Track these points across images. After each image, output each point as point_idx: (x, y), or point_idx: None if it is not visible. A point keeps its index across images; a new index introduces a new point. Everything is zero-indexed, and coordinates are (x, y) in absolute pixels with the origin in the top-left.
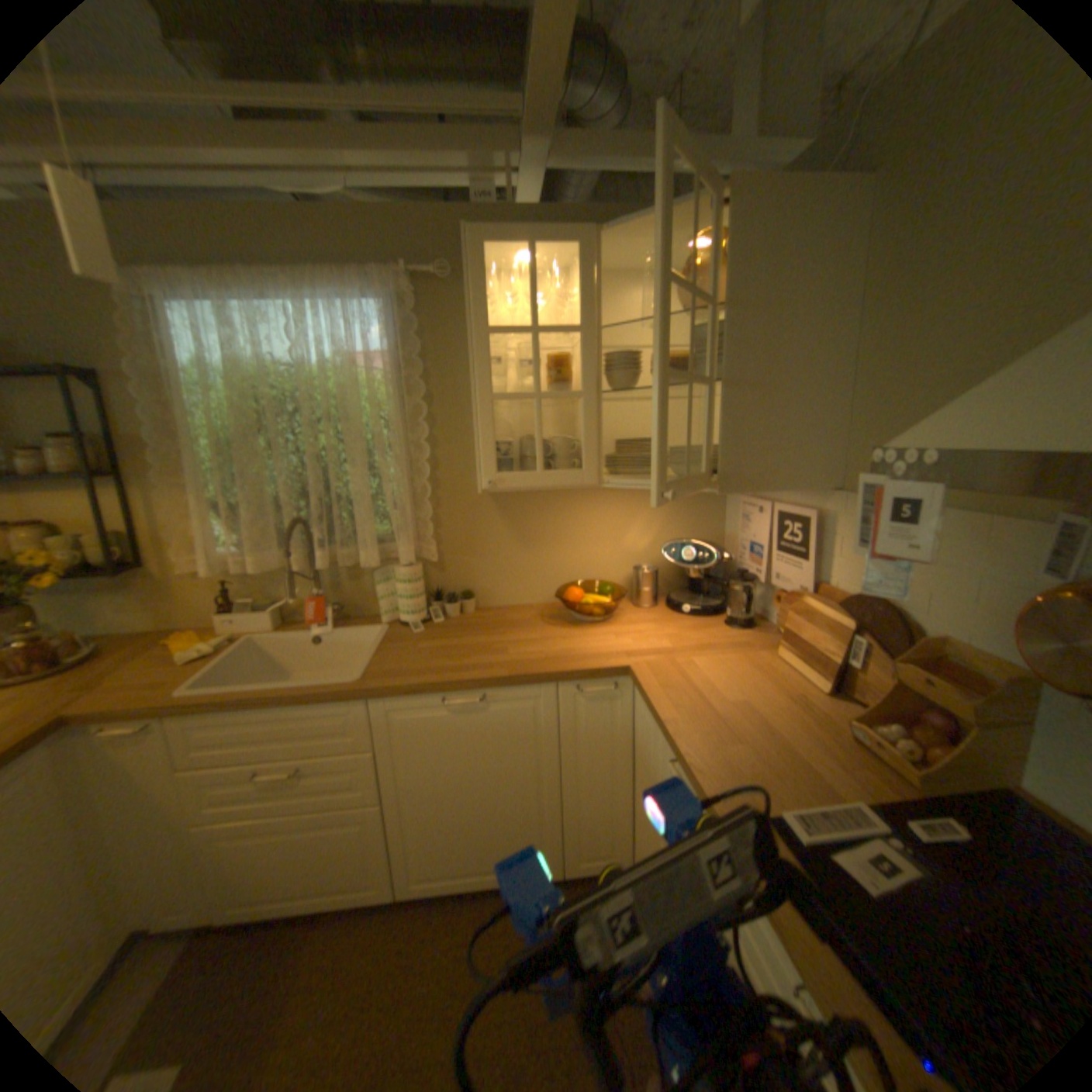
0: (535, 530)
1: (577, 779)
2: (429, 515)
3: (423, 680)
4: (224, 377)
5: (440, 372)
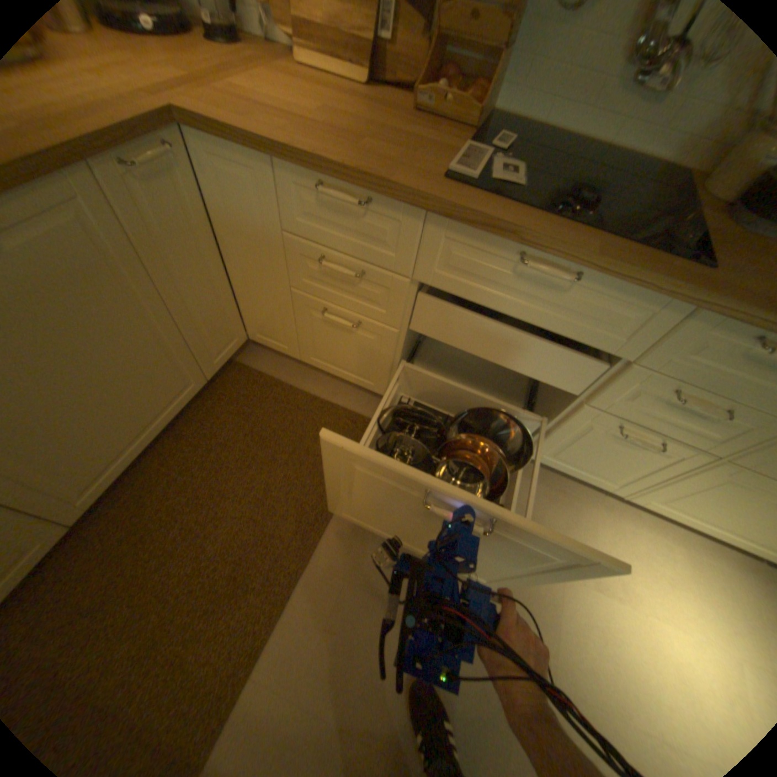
0: None
1: (175, 287)
2: None
3: None
4: None
5: None
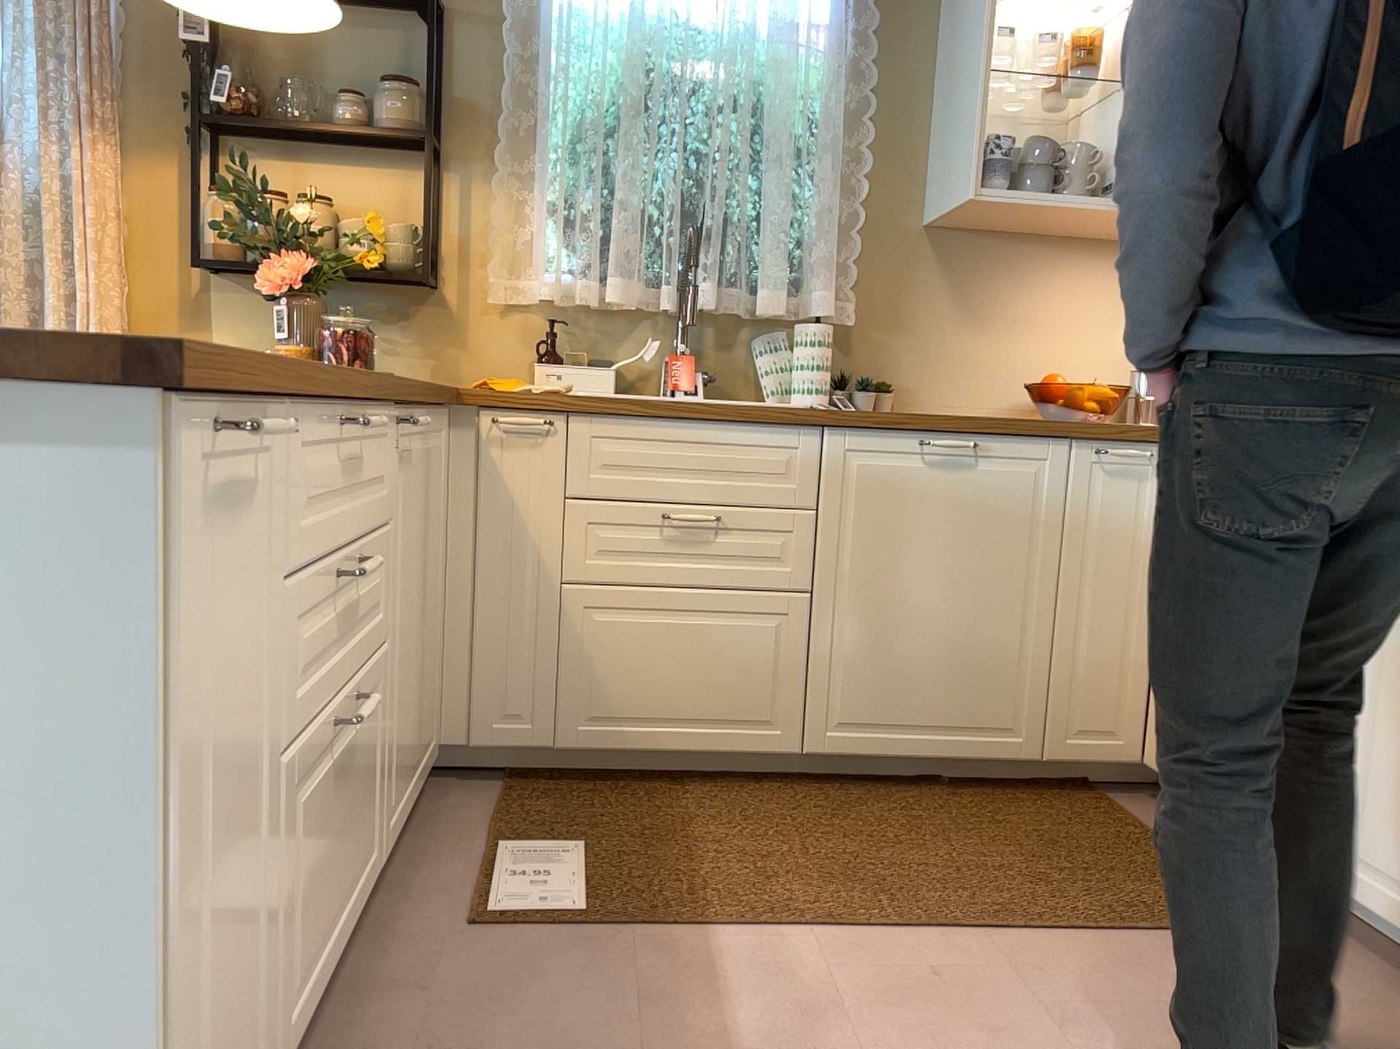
0: (991, 301)
1: (1082, 592)
2: (857, 252)
3: (899, 412)
4: (613, 35)
5: (892, 62)
